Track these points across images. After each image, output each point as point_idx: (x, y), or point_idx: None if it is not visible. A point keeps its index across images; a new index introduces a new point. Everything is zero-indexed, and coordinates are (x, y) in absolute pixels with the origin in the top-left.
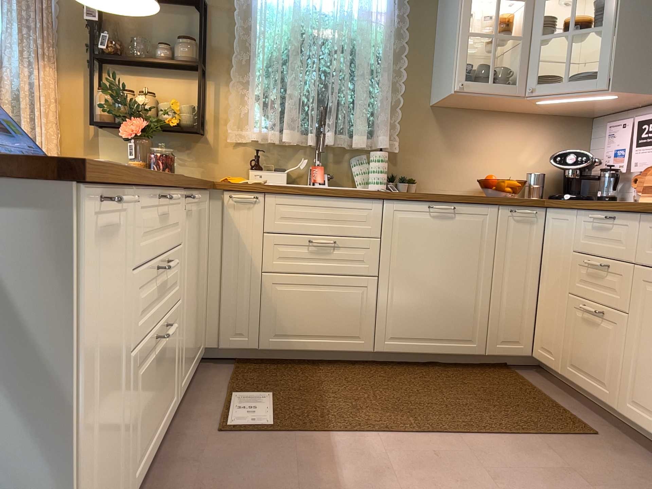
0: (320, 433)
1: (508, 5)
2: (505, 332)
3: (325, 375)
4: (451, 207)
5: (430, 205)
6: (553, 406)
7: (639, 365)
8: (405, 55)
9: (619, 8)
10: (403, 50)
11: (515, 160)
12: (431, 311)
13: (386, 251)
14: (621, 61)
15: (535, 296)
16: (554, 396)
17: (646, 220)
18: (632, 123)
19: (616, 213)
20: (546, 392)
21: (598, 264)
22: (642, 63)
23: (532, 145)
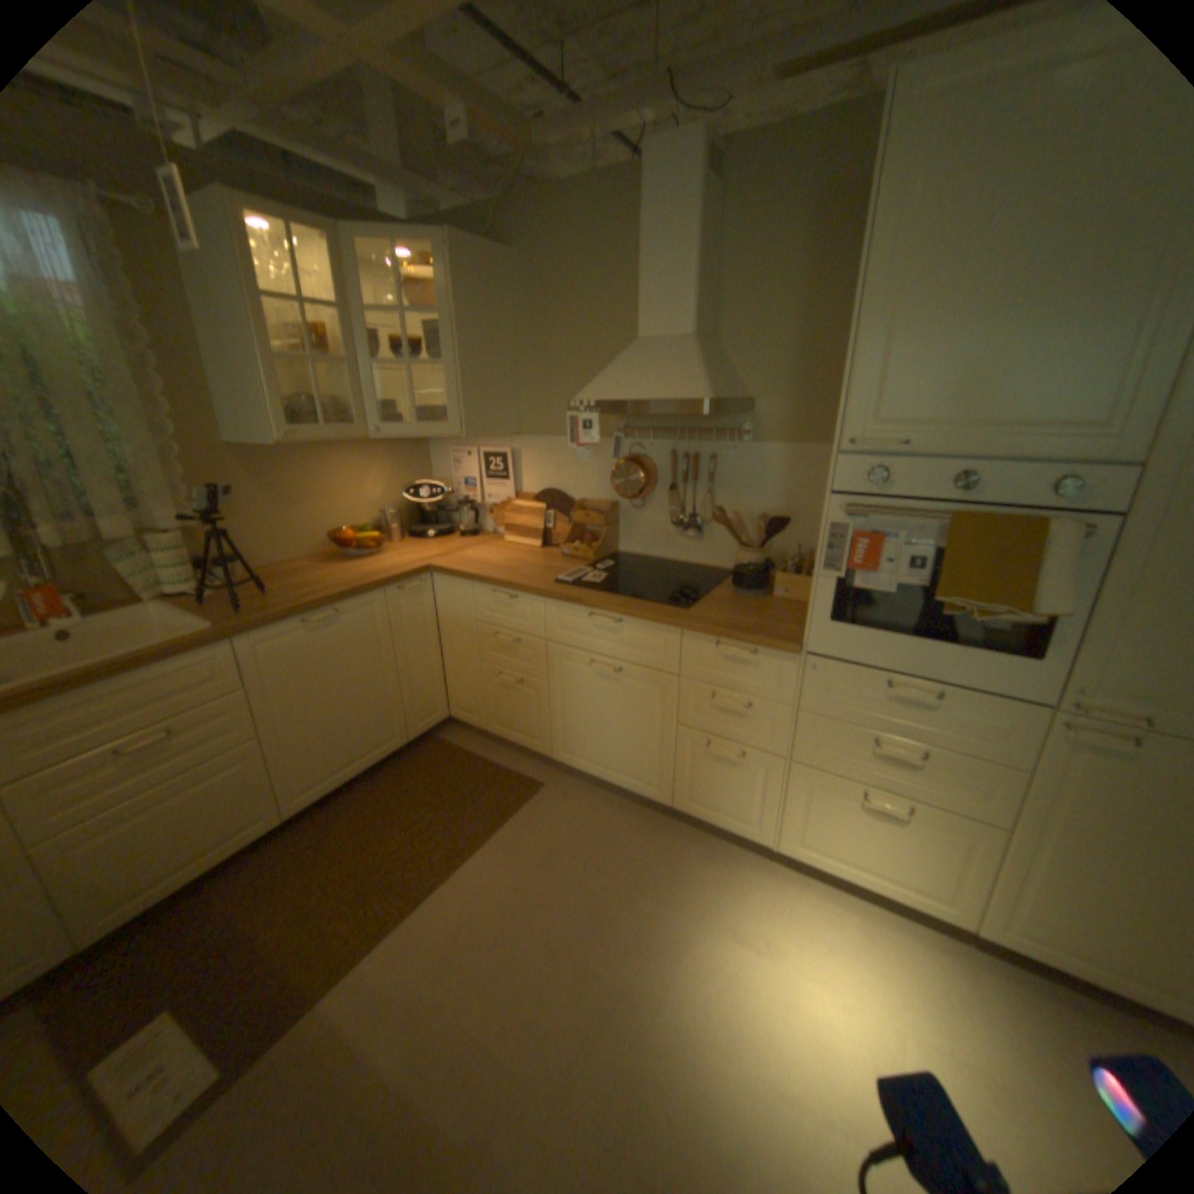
0: (303, 1016)
1: (306, 303)
2: (421, 710)
3: (228, 901)
4: (332, 614)
5: (302, 620)
6: (495, 770)
7: (564, 722)
8: (148, 366)
9: (454, 343)
10: (143, 360)
11: (358, 497)
12: (340, 736)
13: (260, 702)
14: (467, 404)
15: (439, 662)
16: (487, 754)
17: (550, 603)
18: (476, 454)
19: (518, 593)
20: (478, 752)
21: (510, 640)
22: (485, 404)
23: (372, 475)
